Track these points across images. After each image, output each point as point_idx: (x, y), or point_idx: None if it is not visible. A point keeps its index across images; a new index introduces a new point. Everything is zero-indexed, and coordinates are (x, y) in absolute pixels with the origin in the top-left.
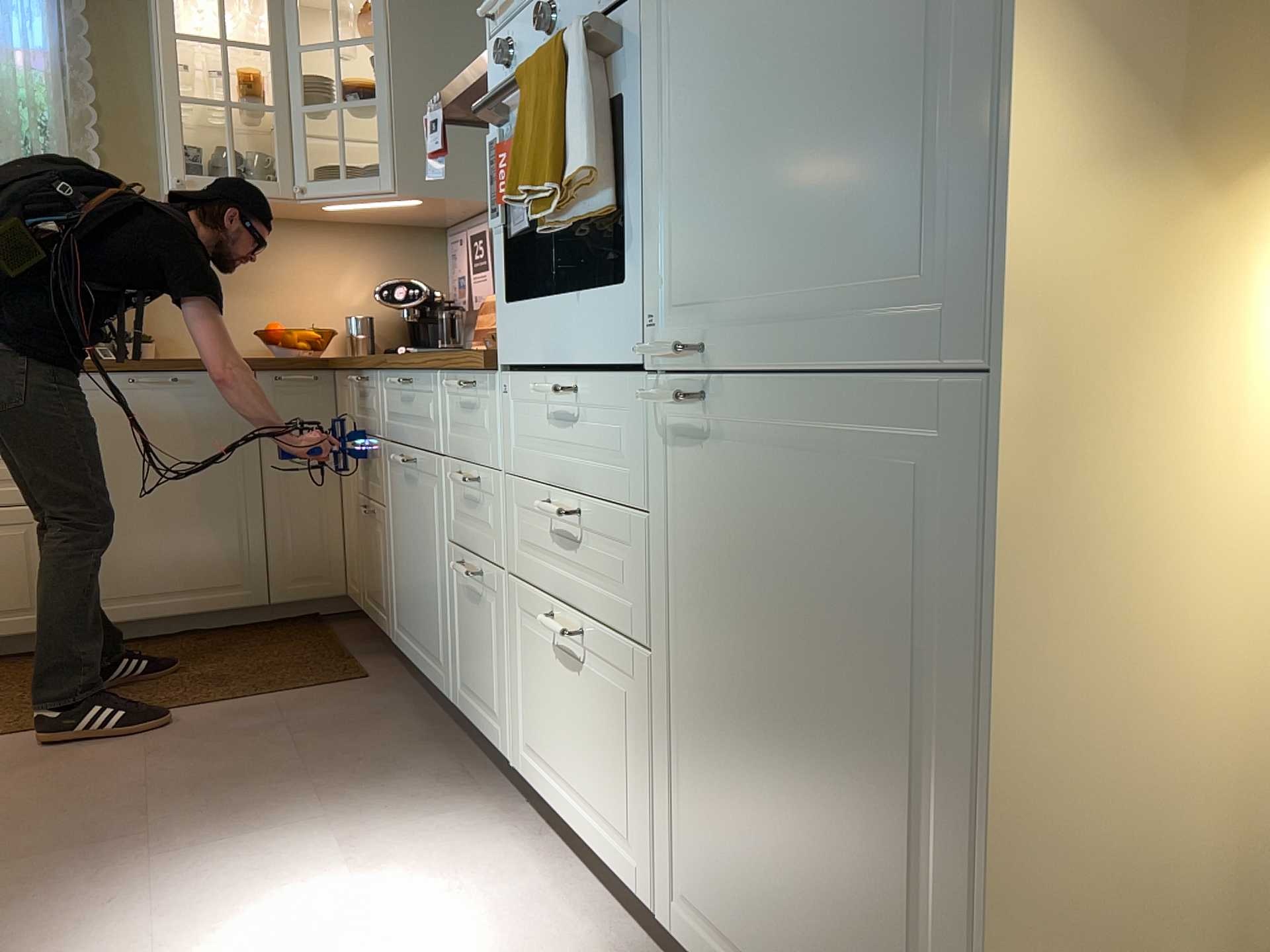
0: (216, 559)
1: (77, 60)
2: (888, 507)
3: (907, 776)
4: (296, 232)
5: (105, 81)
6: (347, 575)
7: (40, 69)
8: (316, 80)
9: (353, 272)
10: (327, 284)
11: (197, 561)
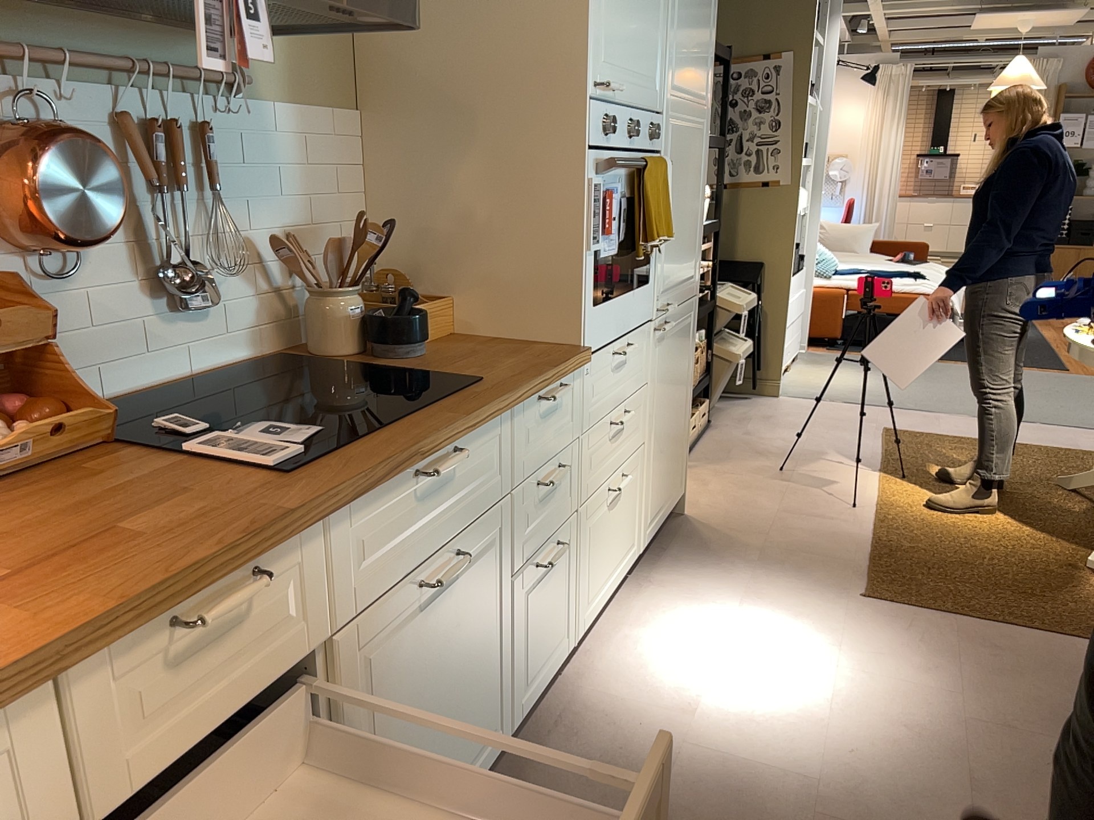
0: None
1: None
2: (685, 333)
3: (683, 397)
4: None
5: None
6: None
7: None
8: None
9: None
10: None
11: None
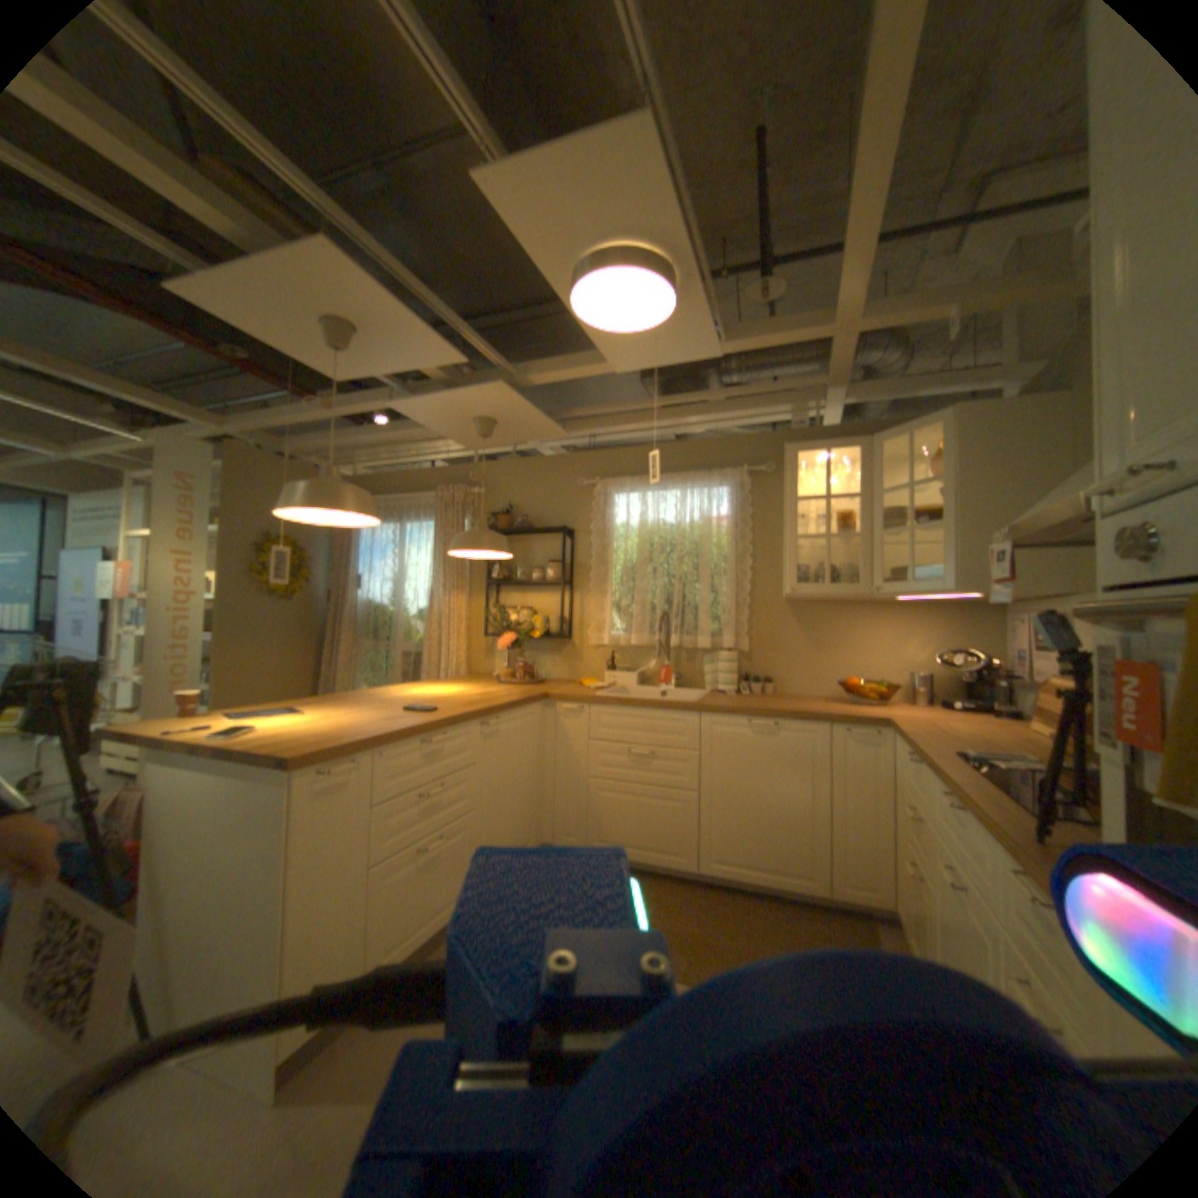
0: (794, 855)
1: (744, 519)
2: None
3: None
4: (874, 612)
5: (758, 528)
6: (897, 899)
7: (724, 527)
8: (894, 511)
9: (918, 640)
10: (896, 649)
11: (781, 853)
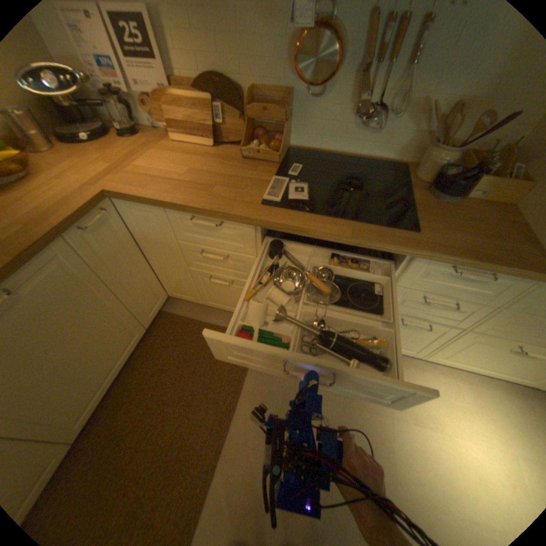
0: (115, 342)
1: None
2: None
3: None
4: None
5: None
6: (167, 291)
7: None
8: None
9: None
10: None
11: (108, 352)
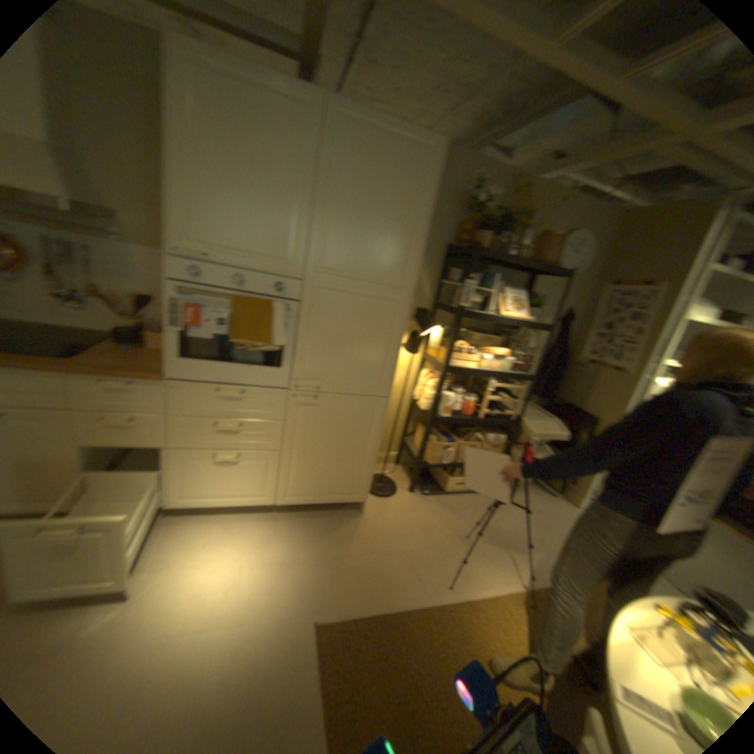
0: None
1: None
2: (359, 414)
3: (356, 449)
4: None
5: None
6: None
7: None
8: None
9: None
10: None
11: None
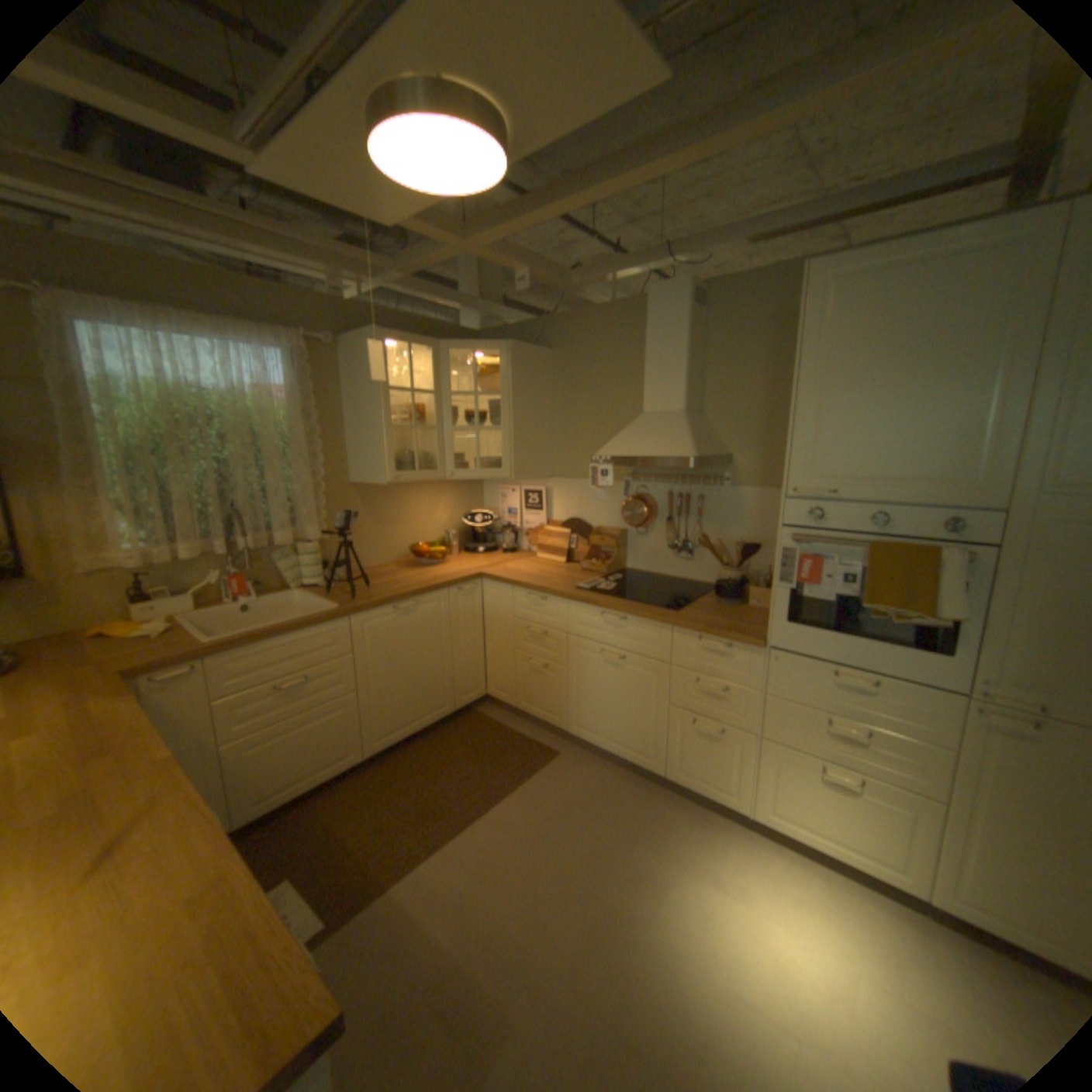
0: (433, 696)
1: (302, 394)
2: None
3: None
4: (415, 487)
5: (314, 405)
6: (489, 686)
7: (280, 401)
8: (452, 409)
9: (442, 506)
10: (430, 514)
11: (425, 700)
